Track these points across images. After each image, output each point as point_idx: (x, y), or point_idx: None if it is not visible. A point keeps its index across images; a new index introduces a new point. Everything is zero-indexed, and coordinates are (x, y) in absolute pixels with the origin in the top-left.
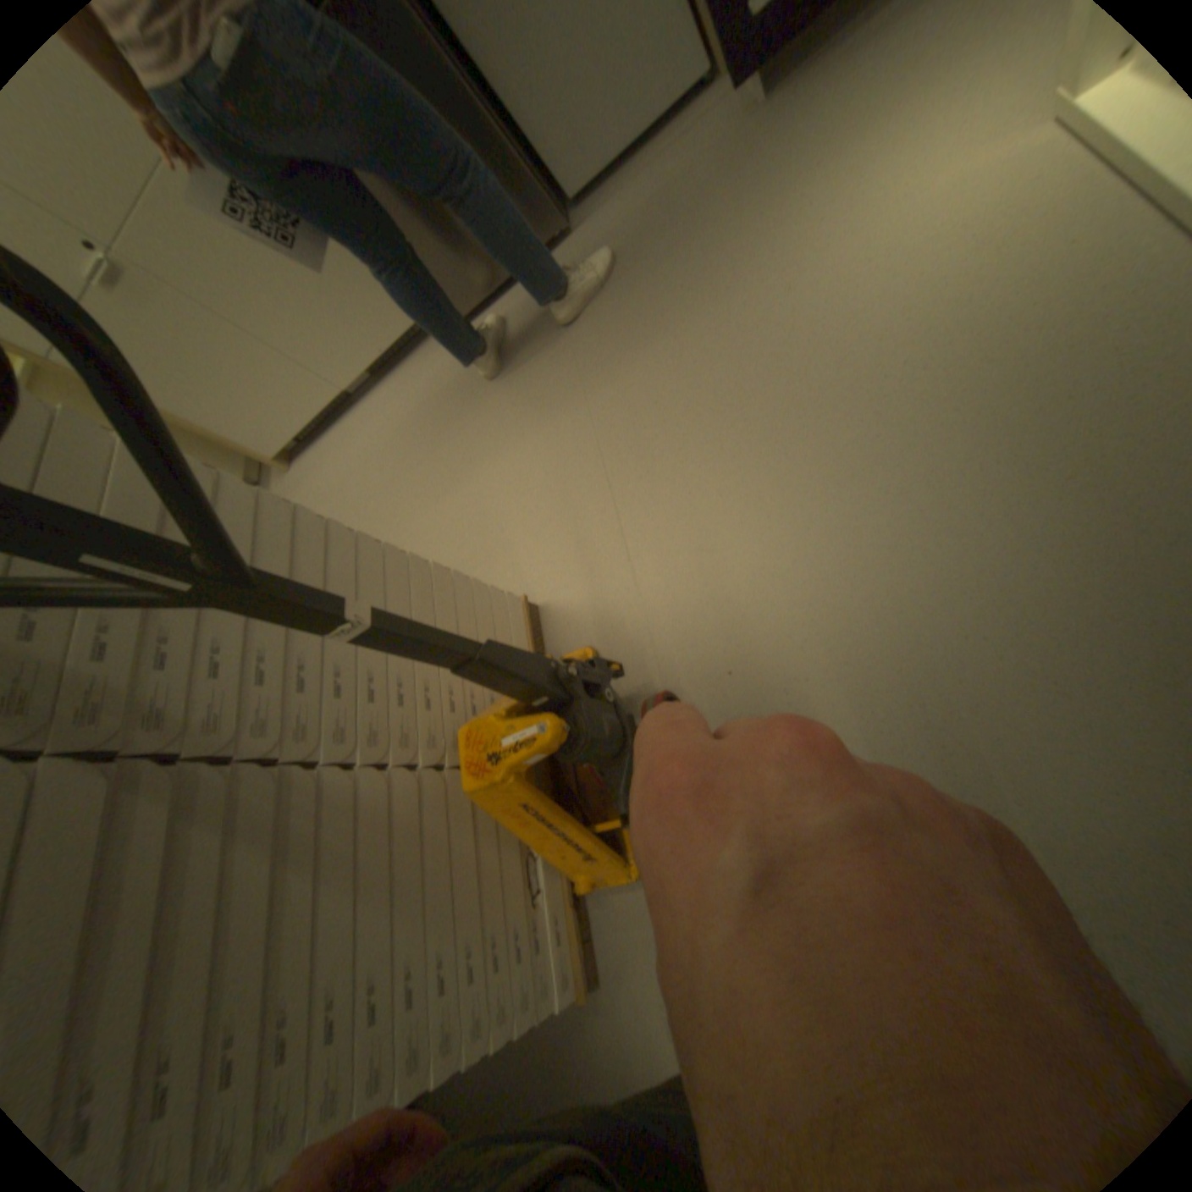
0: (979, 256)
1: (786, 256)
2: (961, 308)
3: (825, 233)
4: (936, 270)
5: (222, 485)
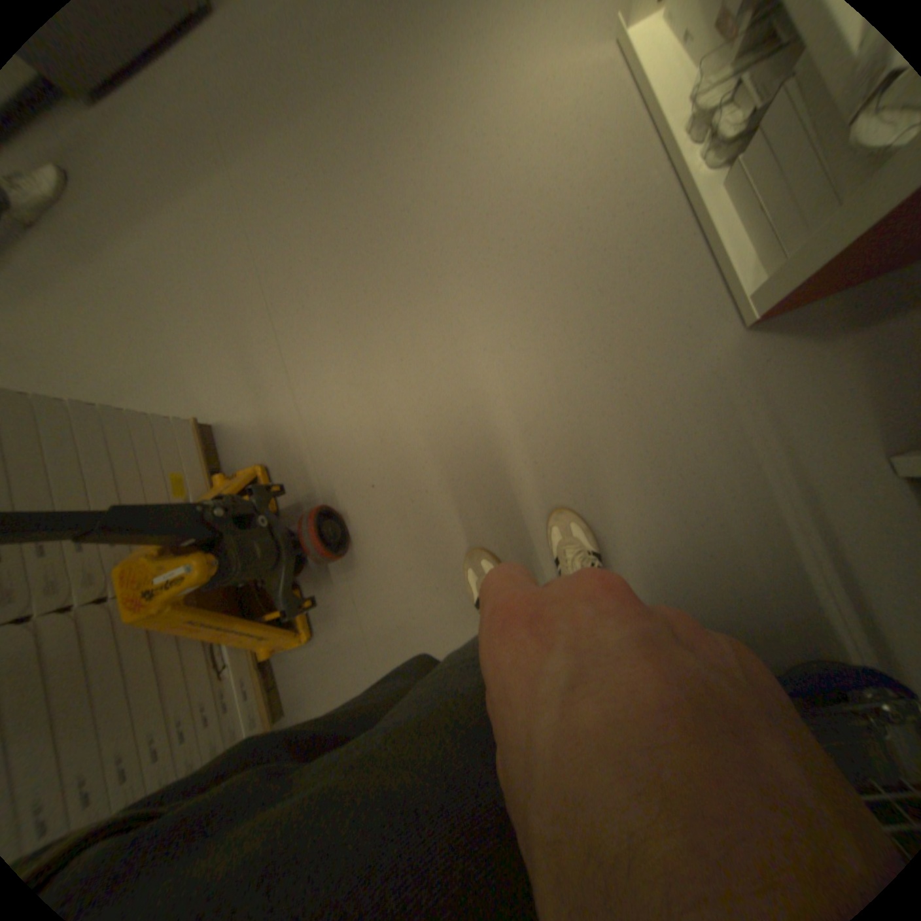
0: (556, 154)
1: (417, 109)
2: (541, 198)
3: (449, 95)
4: (527, 159)
5: None
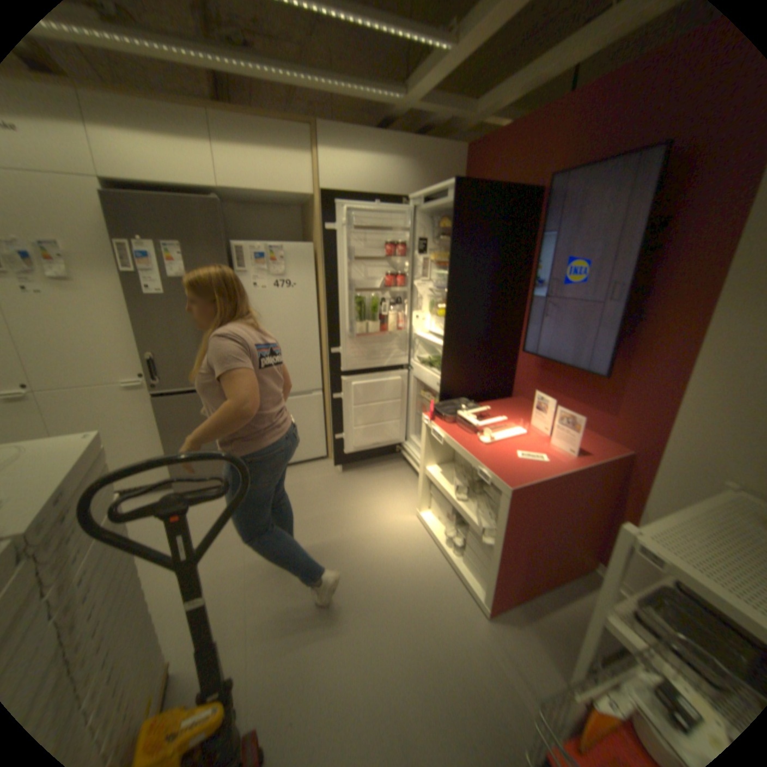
0: (398, 548)
1: (341, 524)
2: (393, 563)
3: (355, 522)
4: (387, 548)
5: (109, 529)
